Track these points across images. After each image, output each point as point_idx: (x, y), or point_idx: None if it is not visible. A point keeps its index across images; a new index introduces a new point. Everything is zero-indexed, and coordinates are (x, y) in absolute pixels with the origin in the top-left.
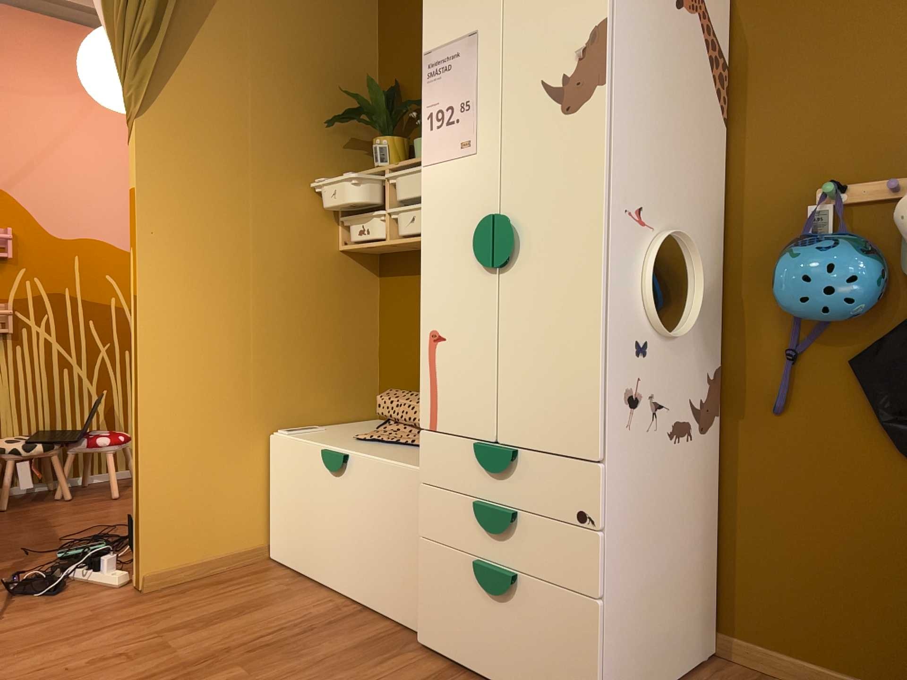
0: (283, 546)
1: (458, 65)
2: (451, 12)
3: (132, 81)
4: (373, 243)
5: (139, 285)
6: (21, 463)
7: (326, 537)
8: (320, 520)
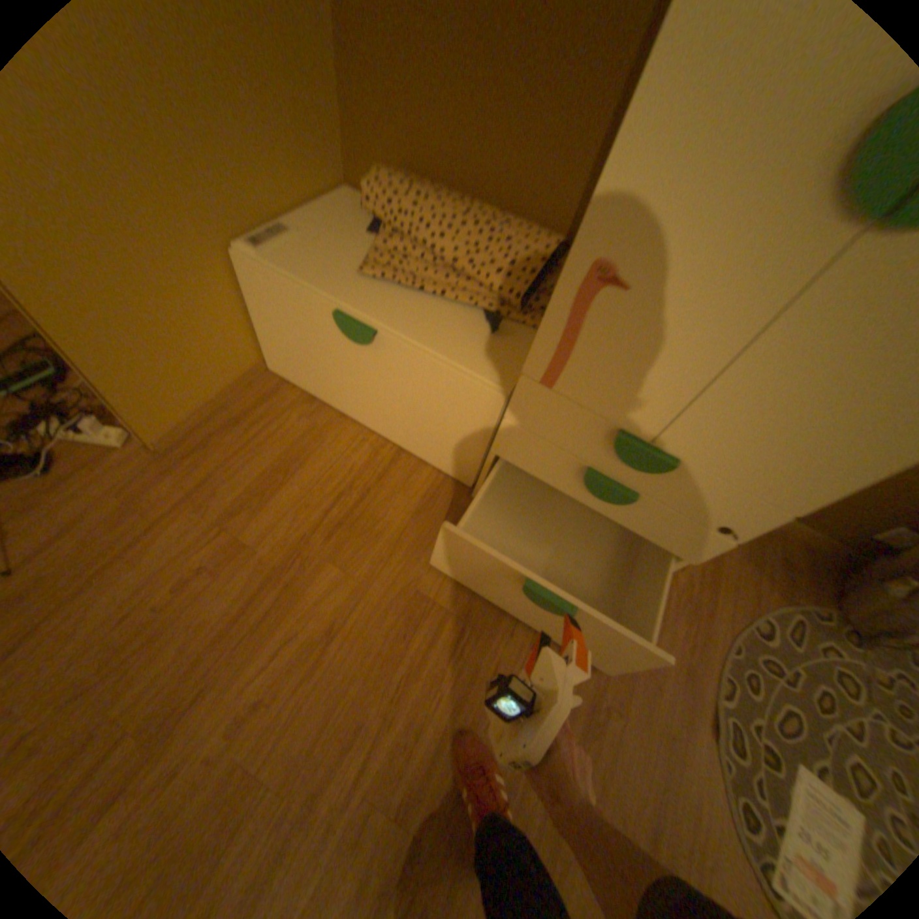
0: (286, 367)
1: None
2: None
3: None
4: None
5: None
6: None
7: (348, 385)
8: (337, 369)
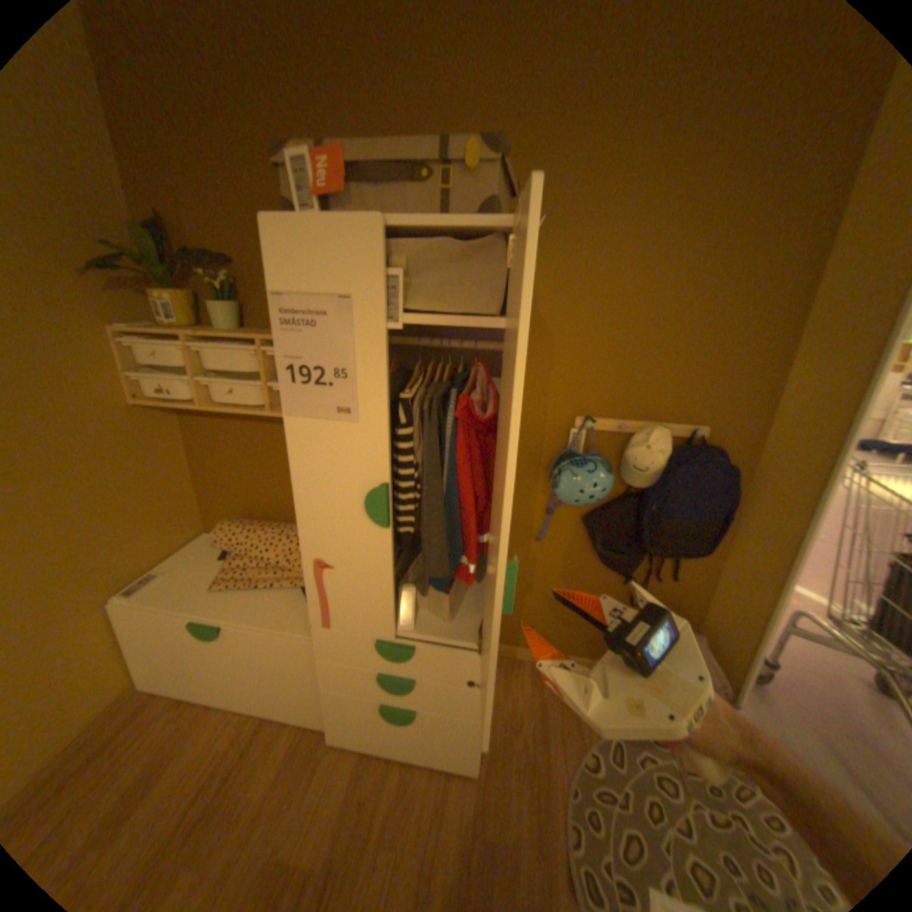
0: (153, 684)
1: (327, 326)
2: (306, 255)
3: None
4: (179, 407)
5: None
6: None
7: (208, 679)
8: (197, 669)
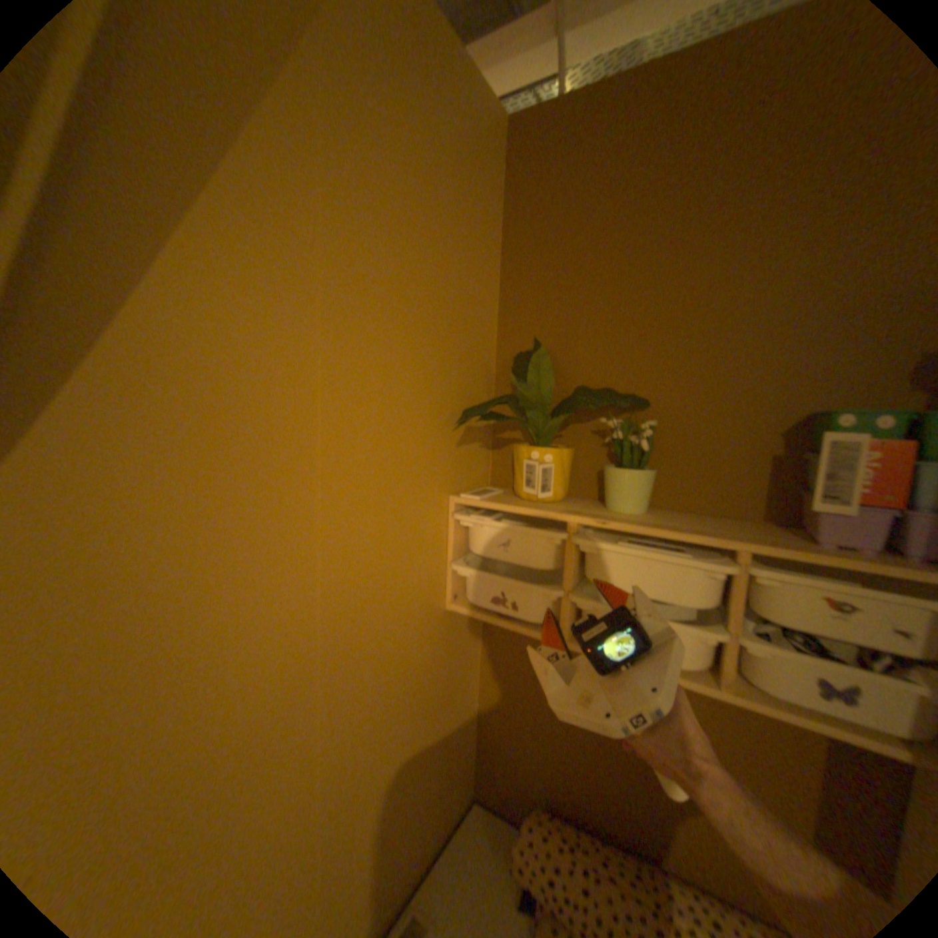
0: None
1: None
2: None
3: None
4: (532, 631)
5: None
6: None
7: None
8: None
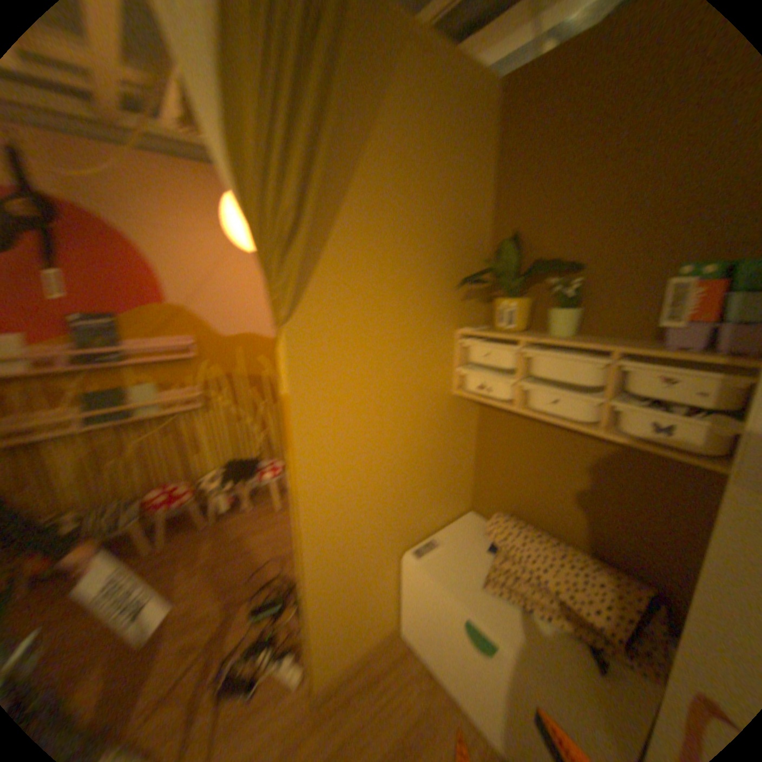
0: (415, 641)
1: None
2: None
3: (271, 283)
4: (497, 404)
5: (296, 487)
6: (216, 499)
7: (466, 680)
8: (459, 663)
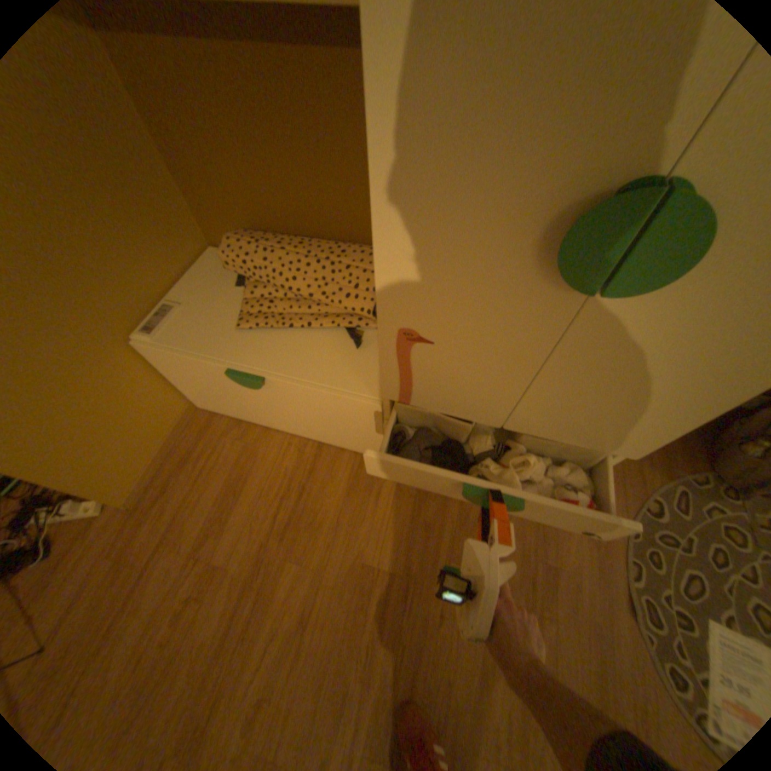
0: (210, 405)
1: None
2: None
3: None
4: None
5: None
6: None
7: (261, 411)
8: (248, 402)
